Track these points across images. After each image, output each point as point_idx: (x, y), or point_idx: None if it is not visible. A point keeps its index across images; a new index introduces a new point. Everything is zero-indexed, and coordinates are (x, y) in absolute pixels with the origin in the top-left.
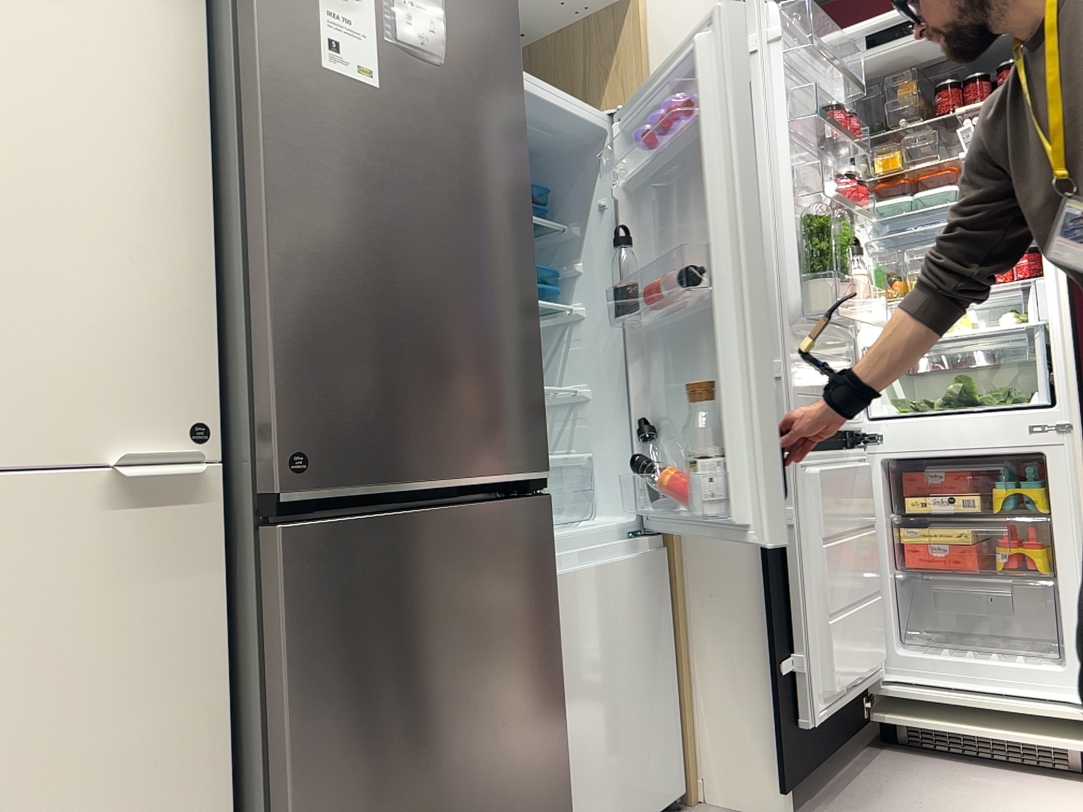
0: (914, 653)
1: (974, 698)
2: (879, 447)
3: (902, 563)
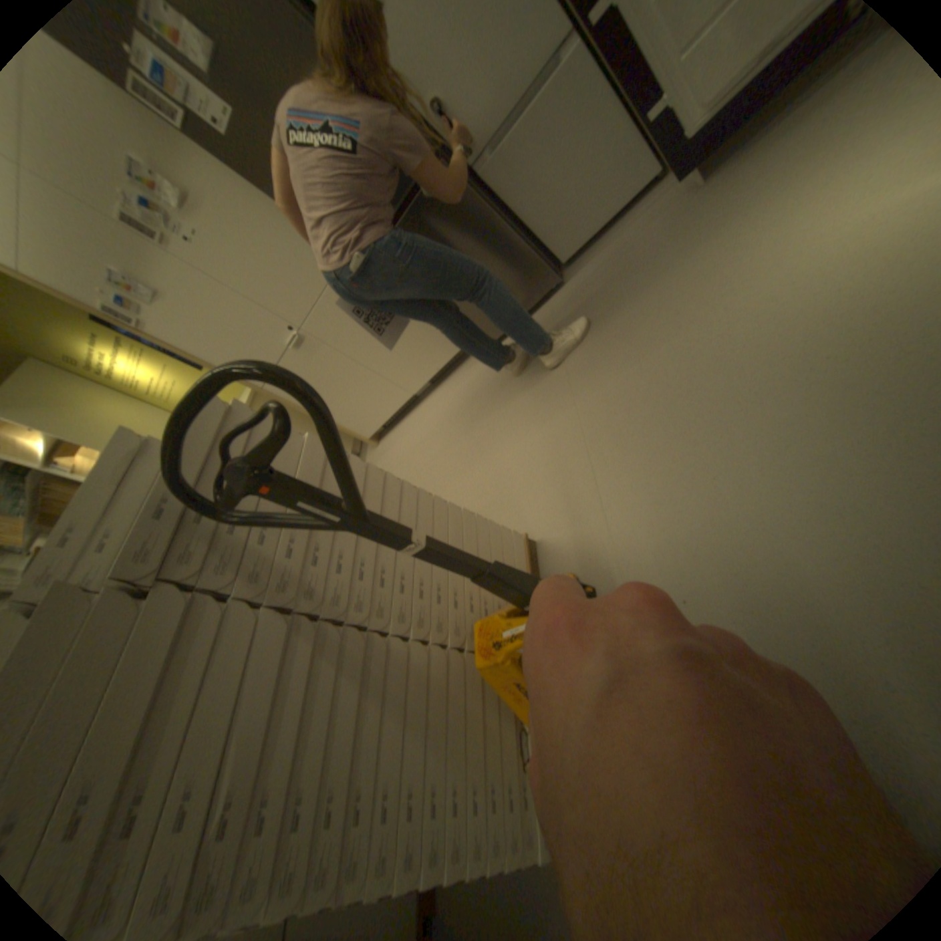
0: None
1: None
2: None
3: None
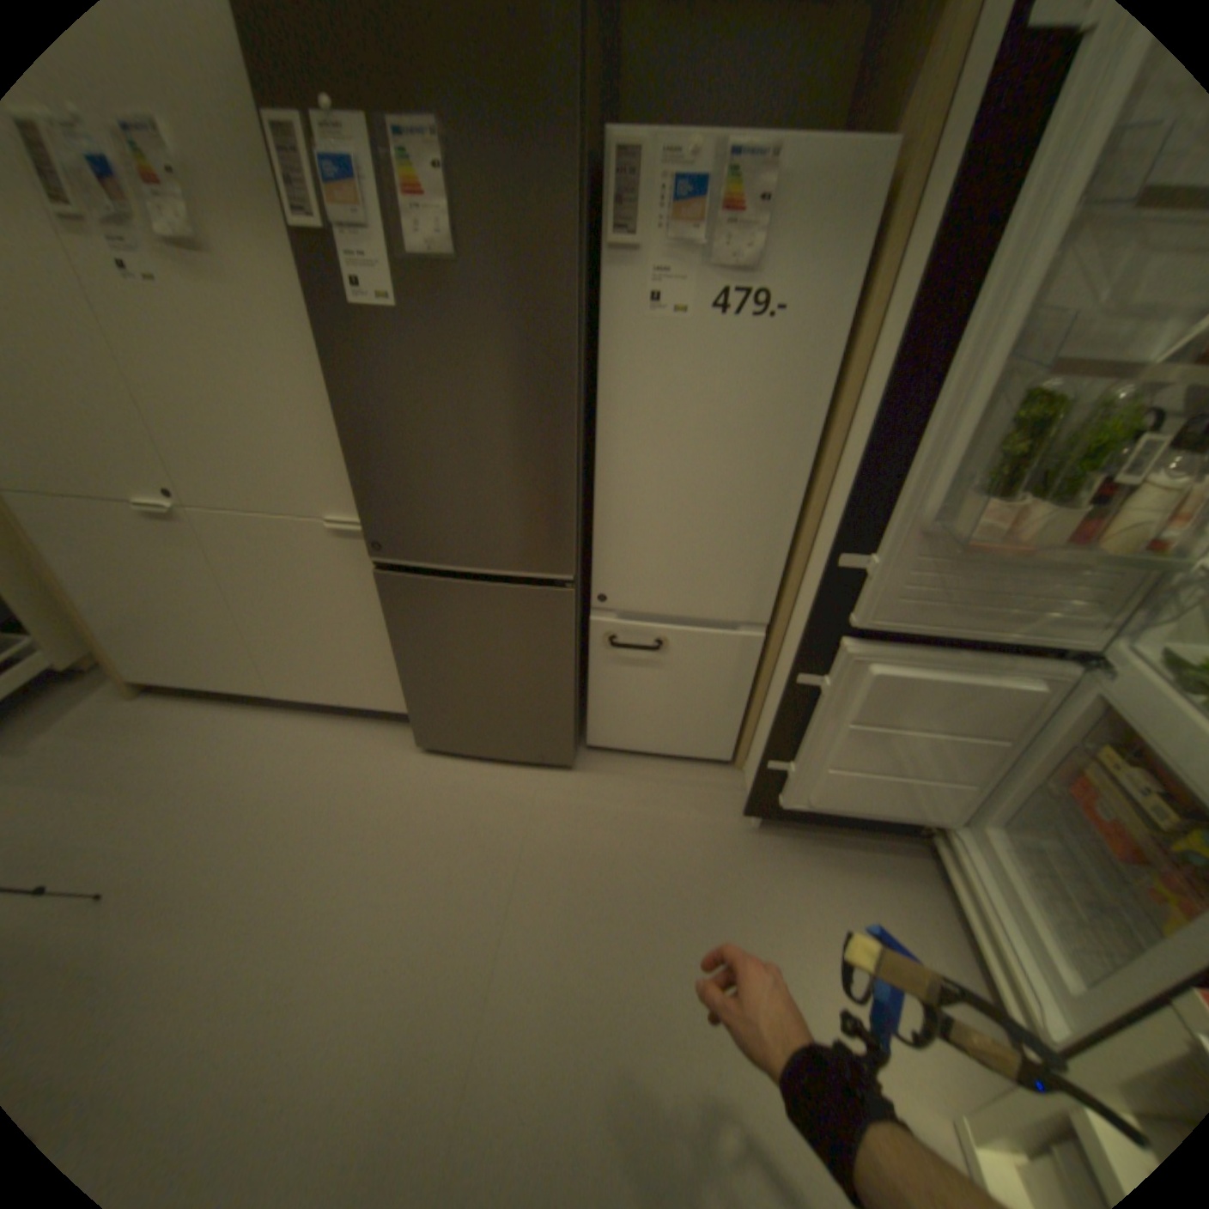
0: (997, 844)
1: (987, 915)
2: (1104, 681)
3: (1071, 784)
